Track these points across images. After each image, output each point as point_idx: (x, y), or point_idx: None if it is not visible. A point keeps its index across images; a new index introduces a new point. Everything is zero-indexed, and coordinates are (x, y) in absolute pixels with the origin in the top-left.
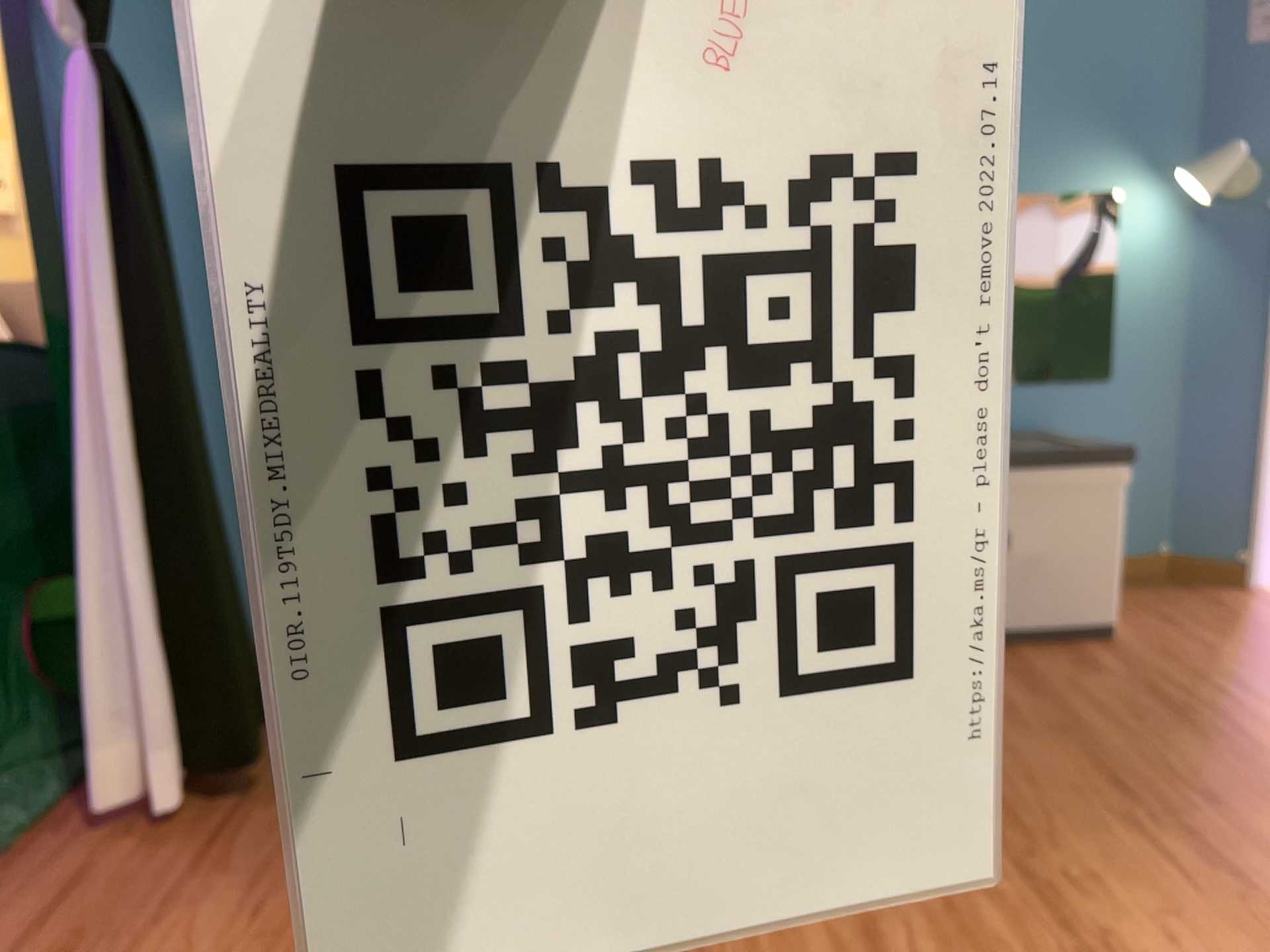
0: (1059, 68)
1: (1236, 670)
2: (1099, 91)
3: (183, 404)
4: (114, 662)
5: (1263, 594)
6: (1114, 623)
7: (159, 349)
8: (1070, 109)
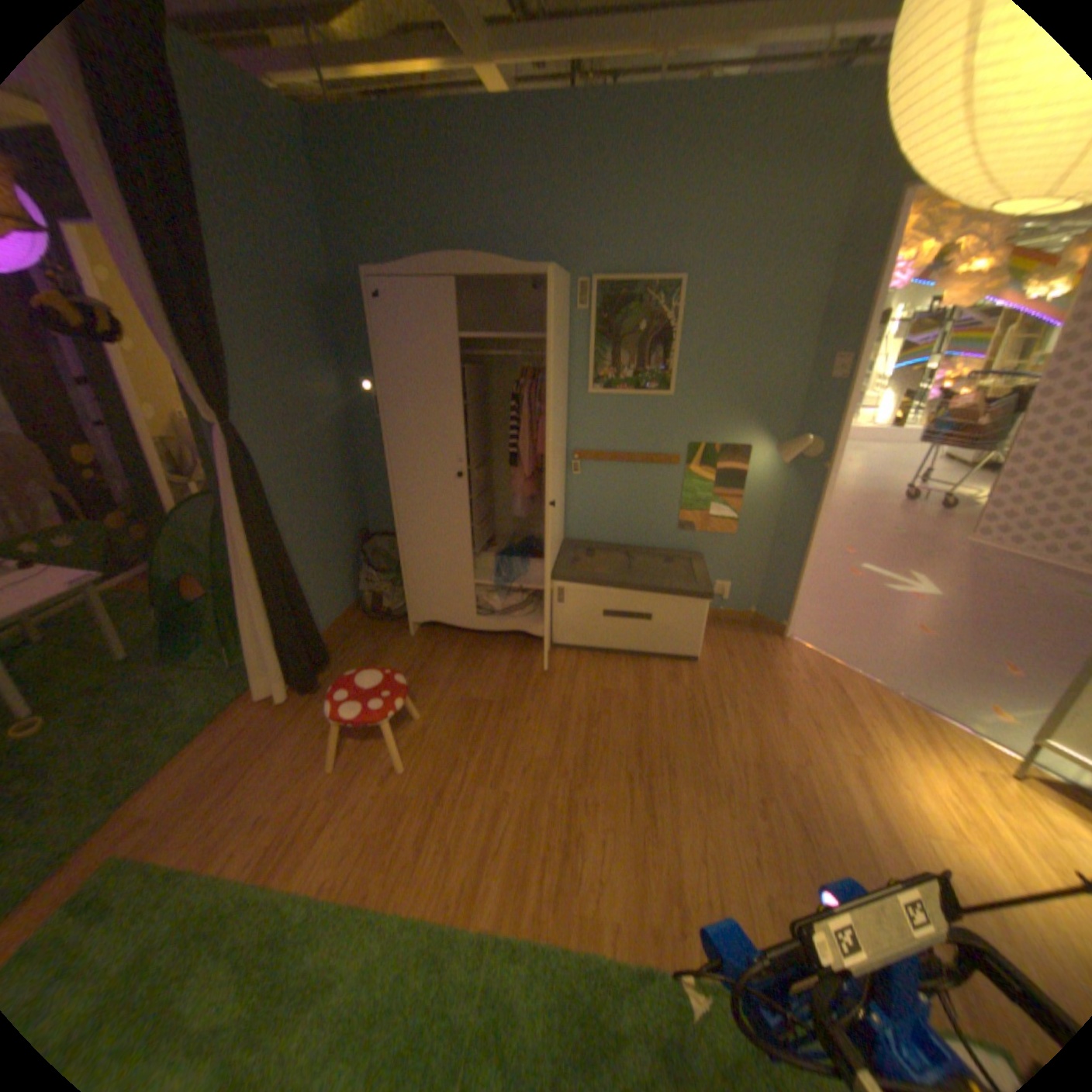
0: (724, 380)
1: (740, 689)
2: (744, 393)
3: (280, 556)
4: (258, 653)
5: (787, 640)
6: (705, 649)
7: (263, 543)
8: (728, 402)
